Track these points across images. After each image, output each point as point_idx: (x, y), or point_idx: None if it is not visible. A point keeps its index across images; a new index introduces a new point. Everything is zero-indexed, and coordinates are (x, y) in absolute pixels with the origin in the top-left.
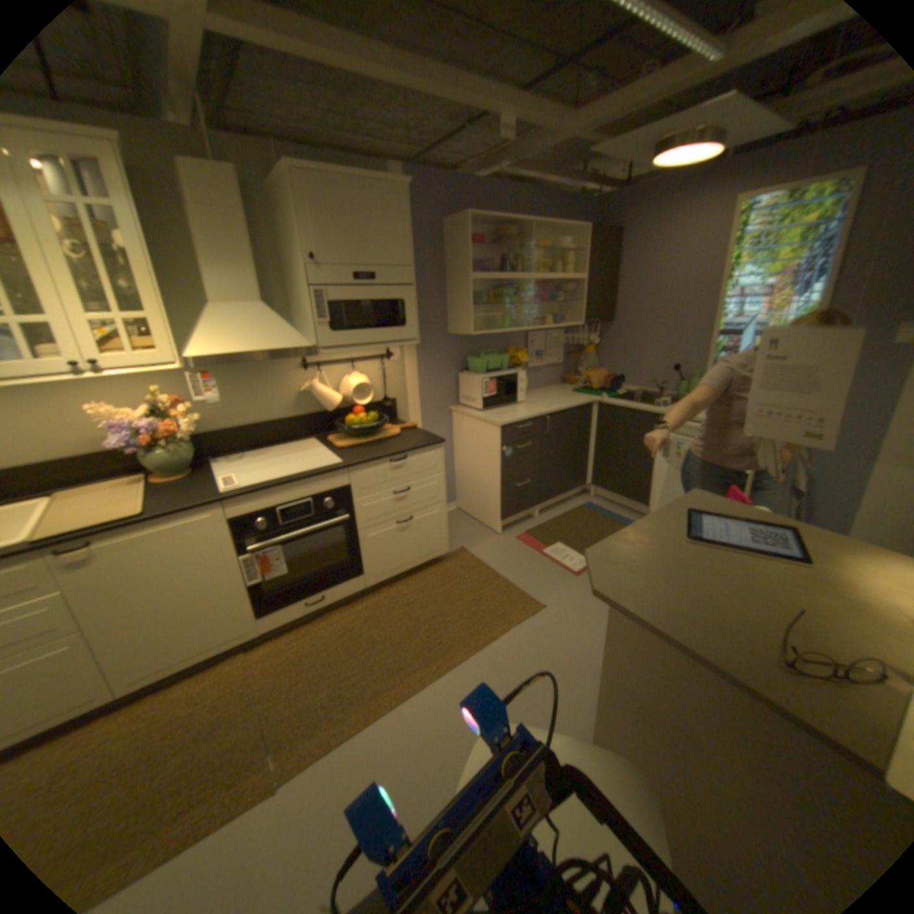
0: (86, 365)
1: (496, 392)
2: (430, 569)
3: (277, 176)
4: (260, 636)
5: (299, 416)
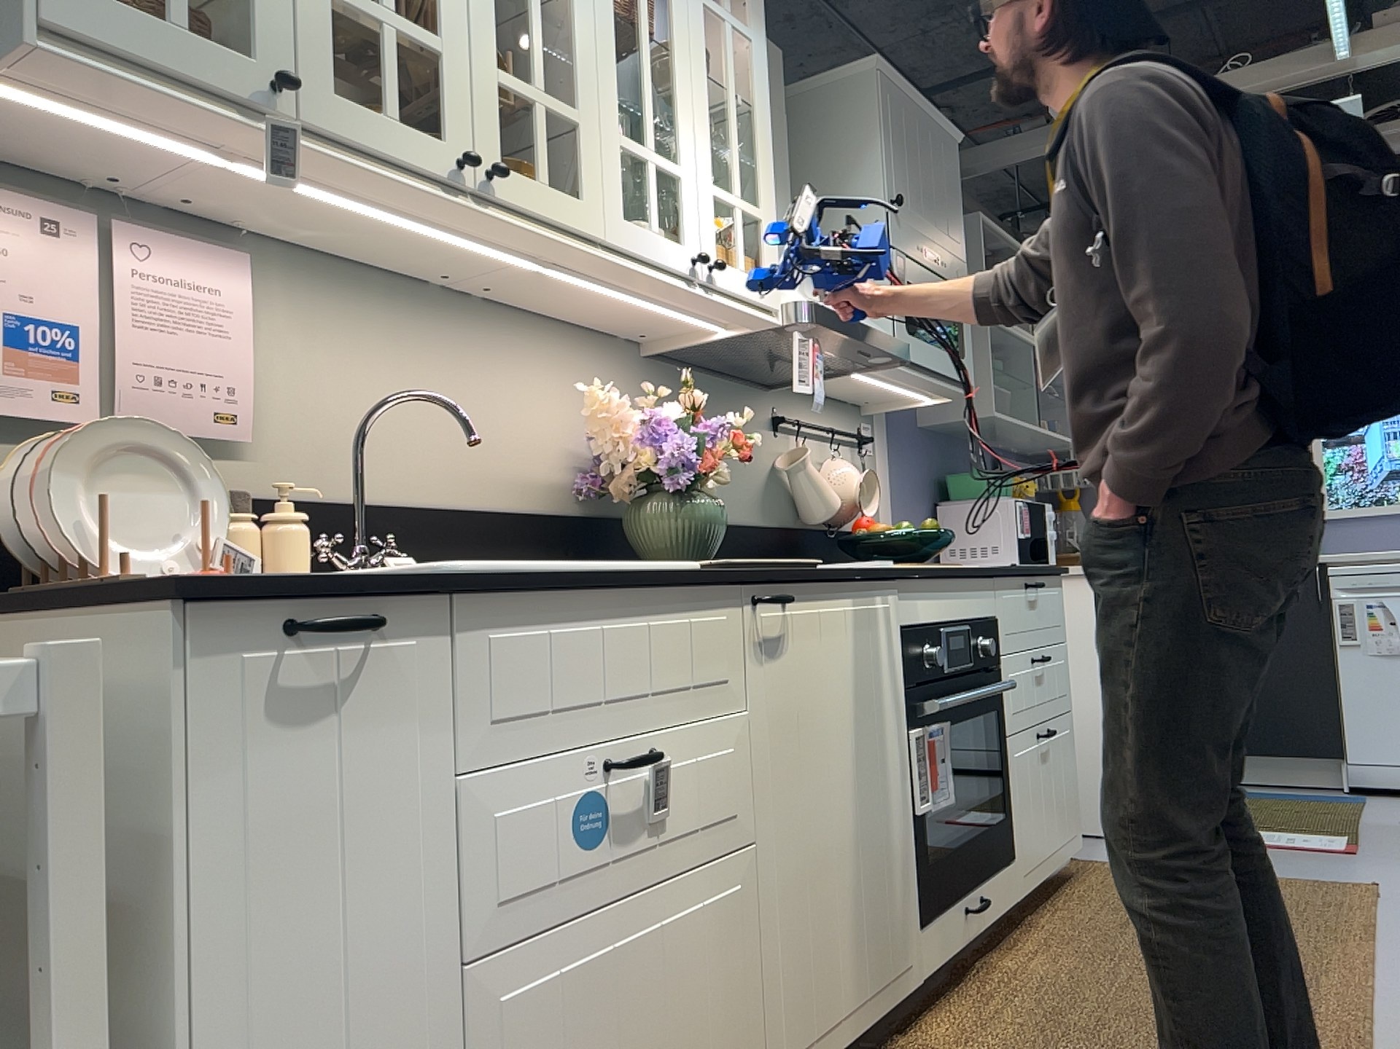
0: (703, 265)
1: (1033, 528)
2: (1066, 884)
3: (815, 87)
4: (921, 982)
5: (768, 524)
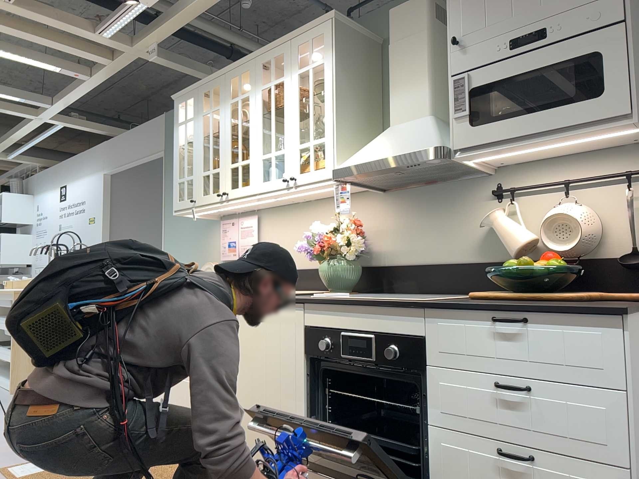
0: (290, 180)
1: None
2: None
3: None
4: None
5: (480, 261)
